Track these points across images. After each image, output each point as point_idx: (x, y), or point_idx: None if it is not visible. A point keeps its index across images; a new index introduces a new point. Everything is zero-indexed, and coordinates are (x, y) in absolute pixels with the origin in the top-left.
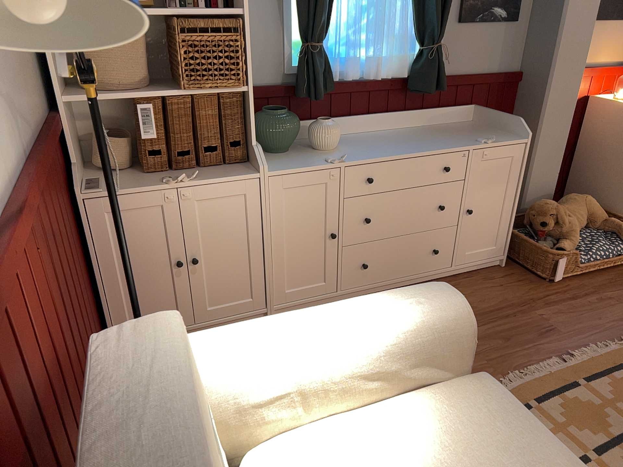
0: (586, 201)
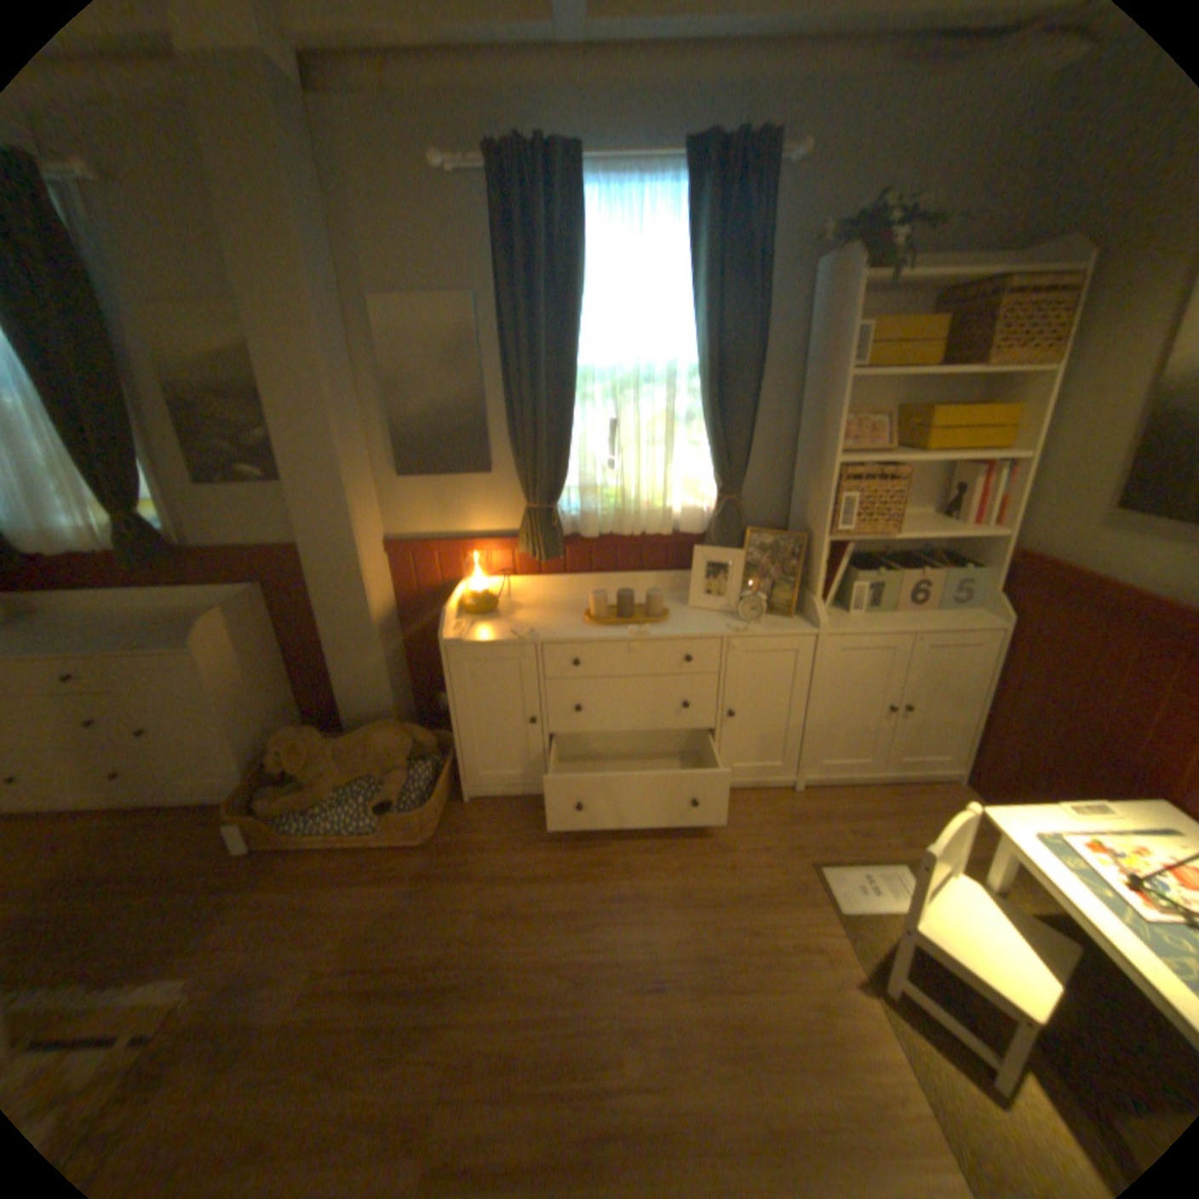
0: (371, 737)
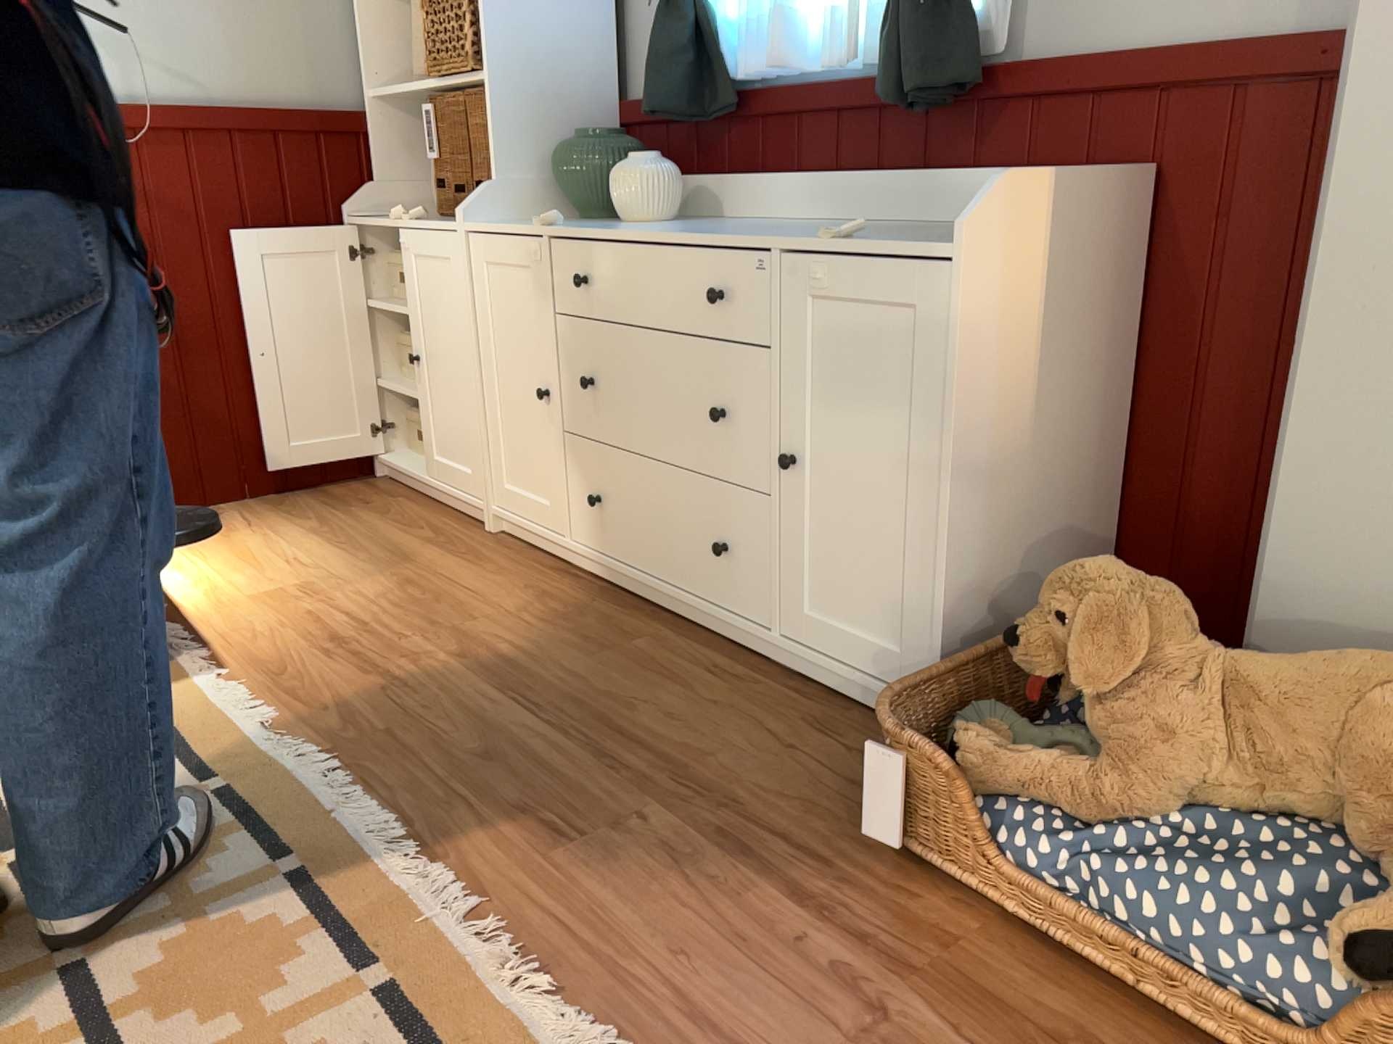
0: (1386, 687)
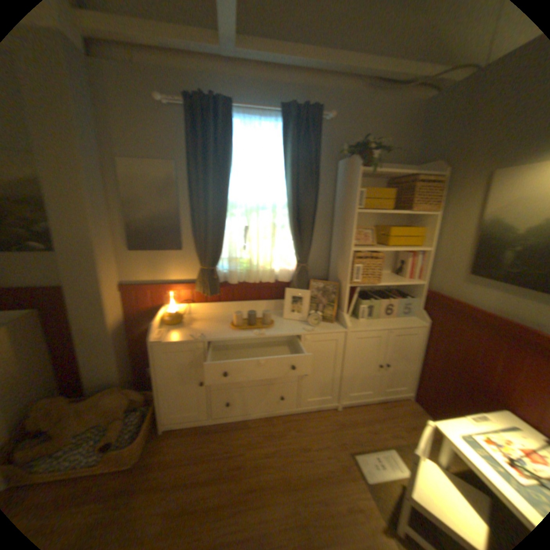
0: (103, 401)
